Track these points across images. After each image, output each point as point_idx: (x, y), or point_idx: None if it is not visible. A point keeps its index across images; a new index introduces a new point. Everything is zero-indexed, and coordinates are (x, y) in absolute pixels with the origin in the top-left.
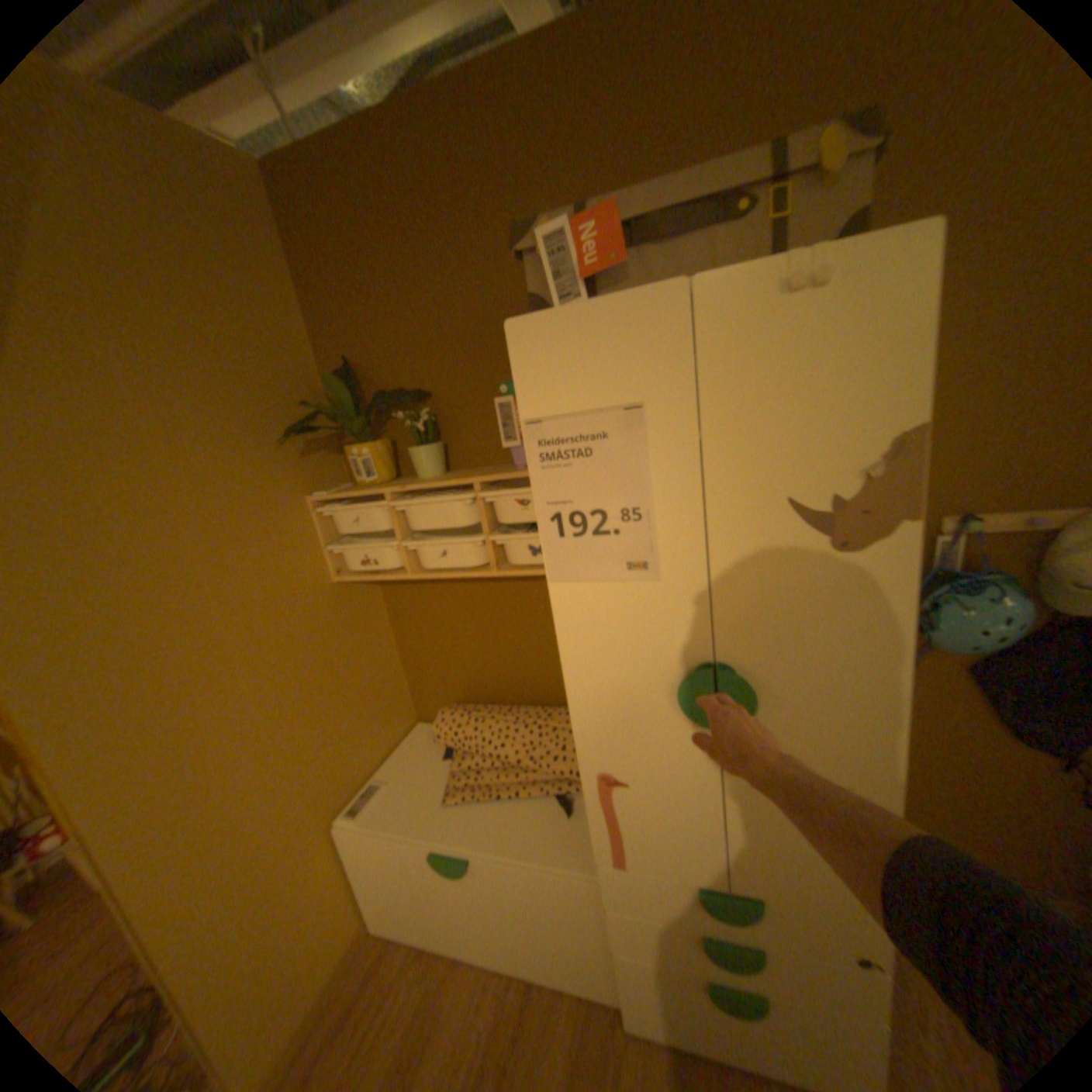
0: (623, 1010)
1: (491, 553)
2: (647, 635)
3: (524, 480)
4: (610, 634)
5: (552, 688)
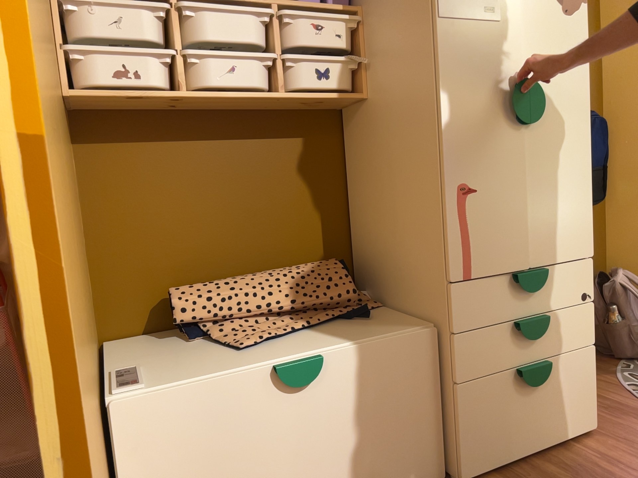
0: (460, 459)
1: (281, 74)
2: (492, 62)
3: (320, 9)
4: (472, 62)
5: (283, 254)
